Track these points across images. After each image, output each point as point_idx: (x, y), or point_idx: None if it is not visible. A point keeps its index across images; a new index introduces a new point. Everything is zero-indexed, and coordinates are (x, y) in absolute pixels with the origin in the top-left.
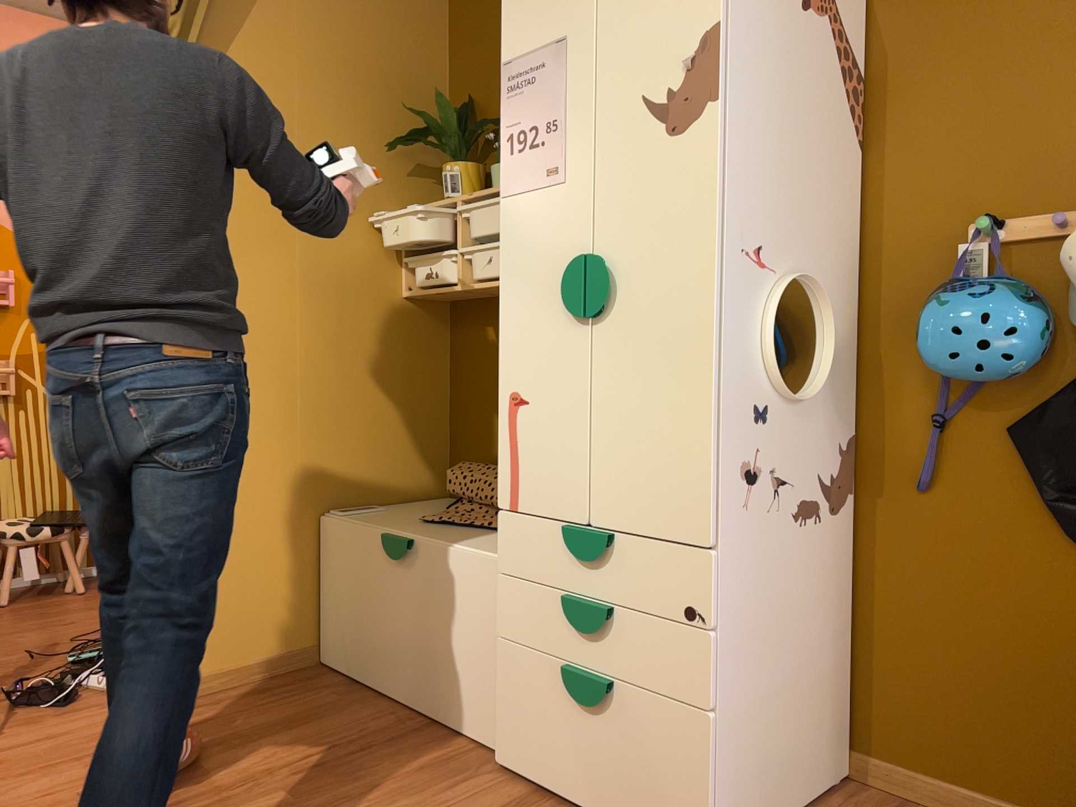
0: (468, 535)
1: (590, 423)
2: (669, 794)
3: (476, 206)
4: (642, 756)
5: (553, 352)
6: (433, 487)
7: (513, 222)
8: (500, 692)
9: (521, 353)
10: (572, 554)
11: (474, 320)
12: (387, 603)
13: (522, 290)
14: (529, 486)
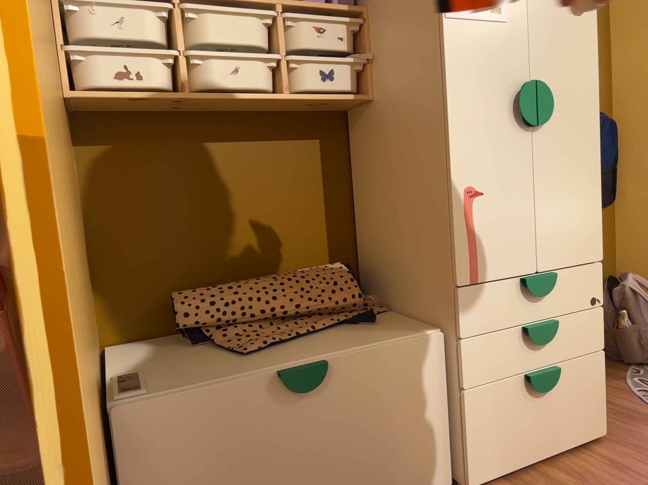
0: (330, 340)
1: (534, 201)
2: (588, 407)
3: (214, 9)
4: (573, 397)
5: (504, 153)
6: (99, 339)
7: (459, 43)
8: (465, 433)
9: (475, 155)
10: (534, 294)
11: (126, 138)
12: (287, 448)
13: (472, 102)
14: (489, 259)
